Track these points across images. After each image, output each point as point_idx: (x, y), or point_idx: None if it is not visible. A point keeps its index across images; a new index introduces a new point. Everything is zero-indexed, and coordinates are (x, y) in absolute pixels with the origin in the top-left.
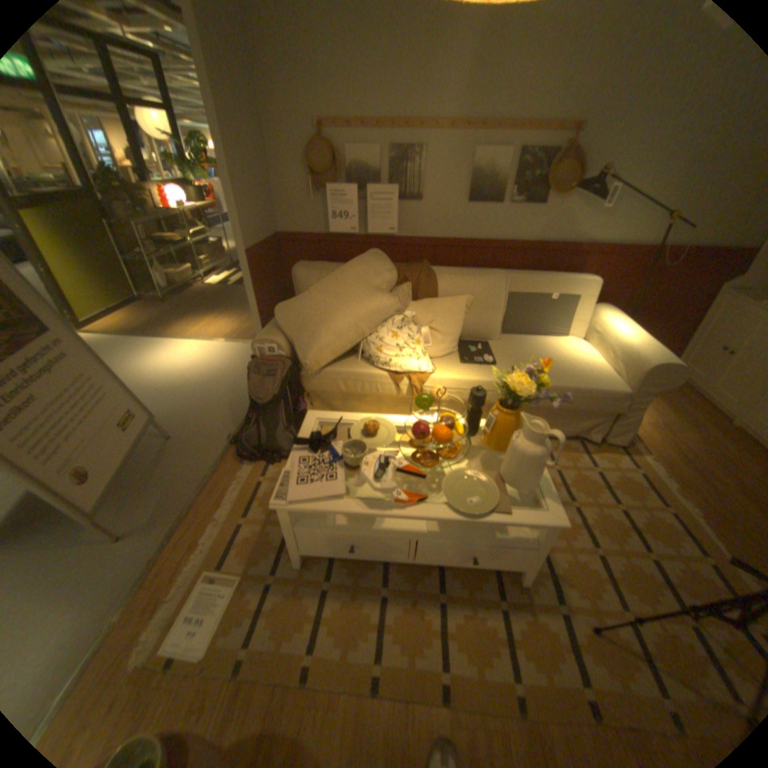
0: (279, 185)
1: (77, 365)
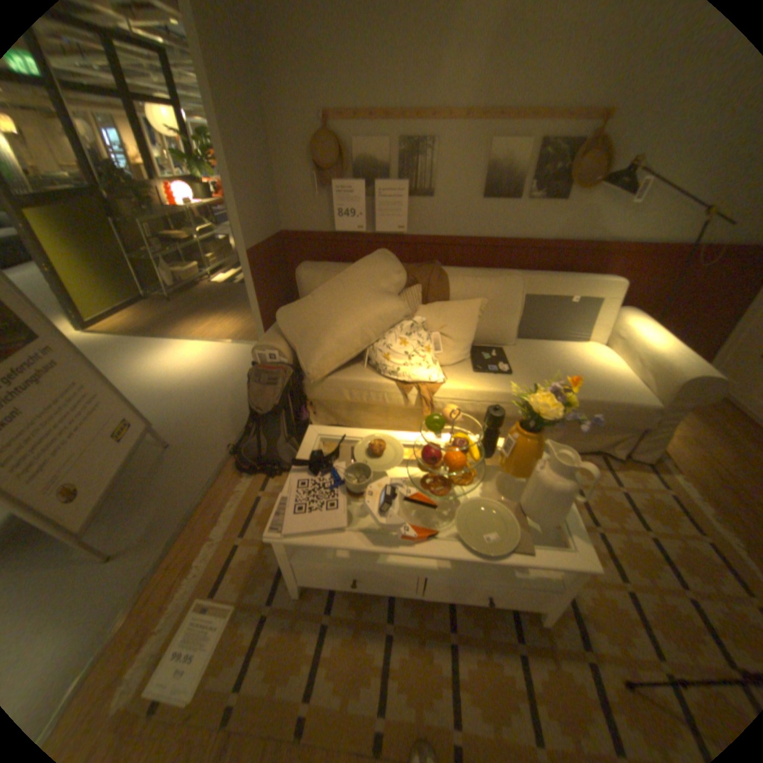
0: (283, 181)
1: (68, 374)
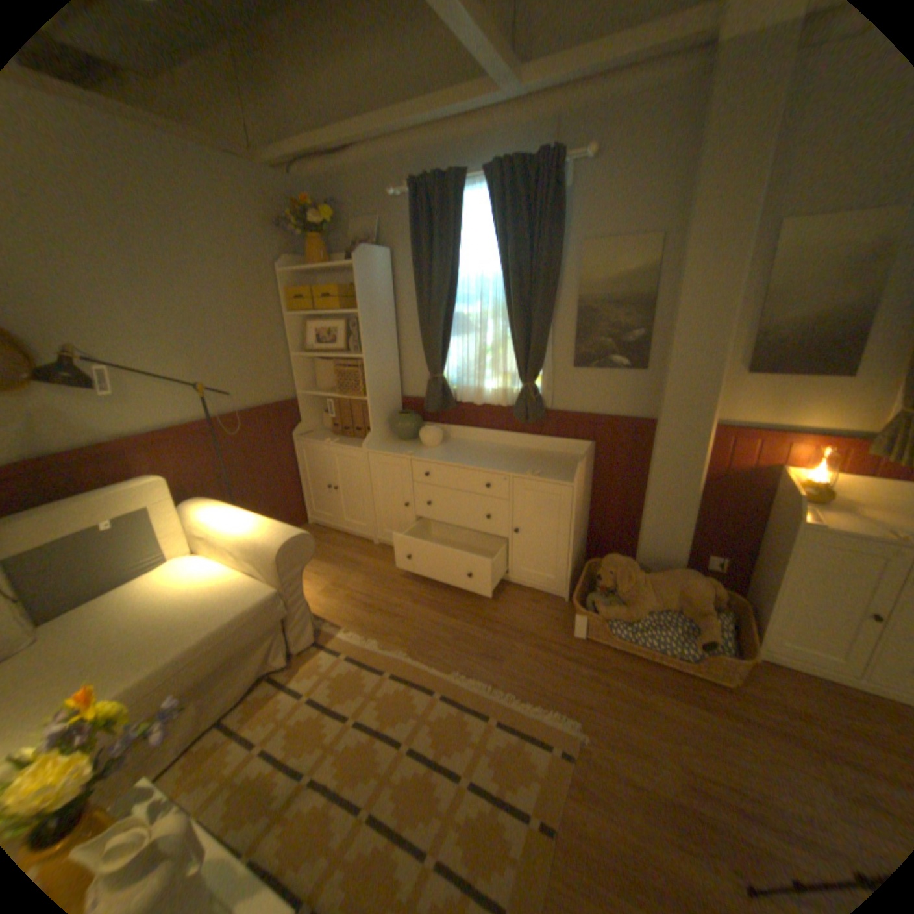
0: None
1: None
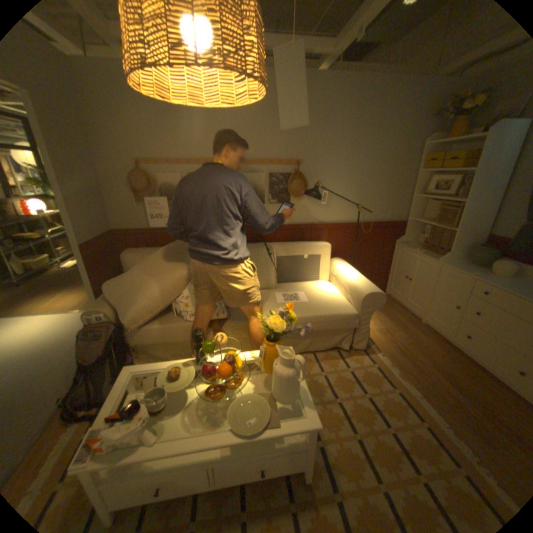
0: (110, 199)
1: None
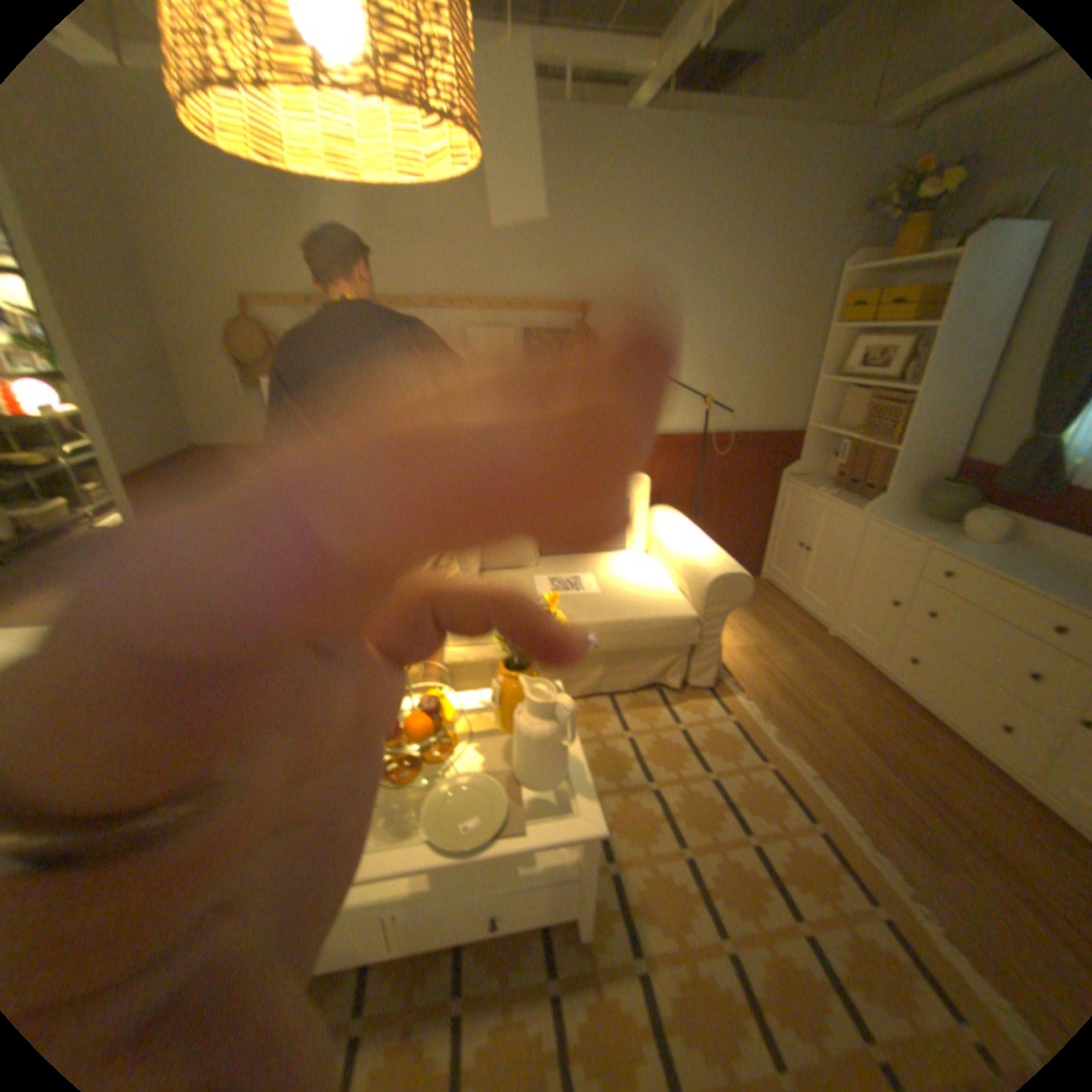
0: (188, 379)
1: None
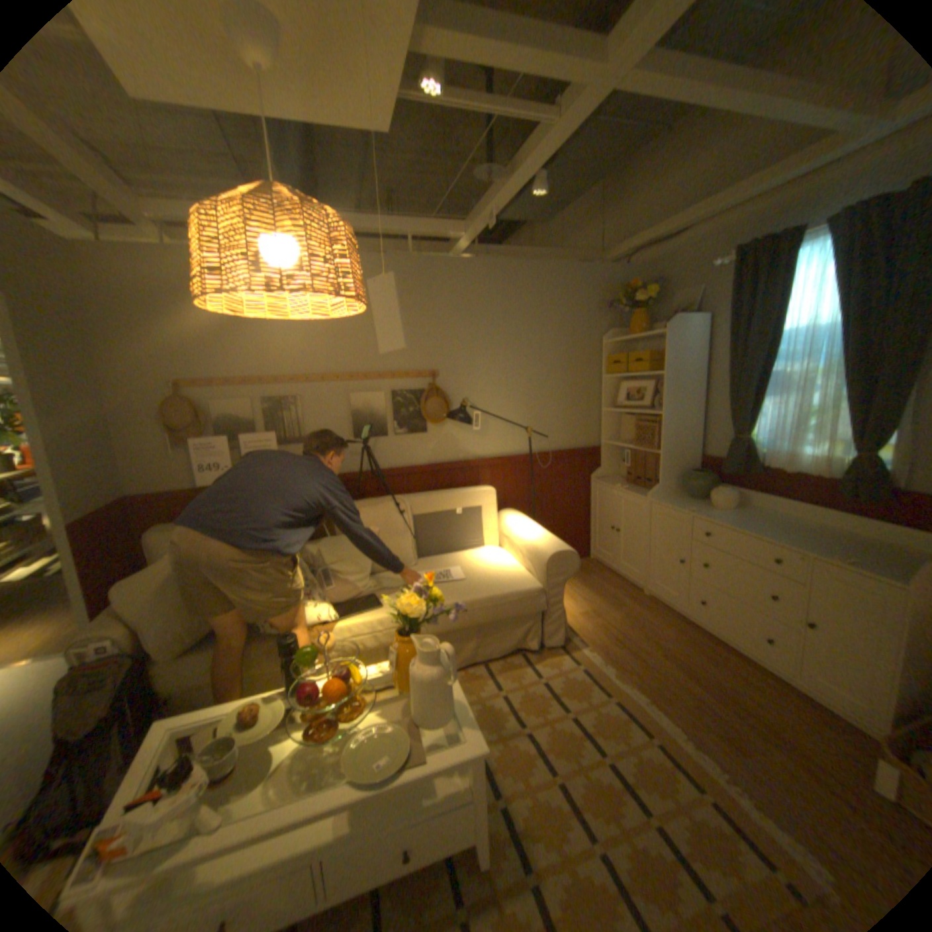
0: (126, 445)
1: None
